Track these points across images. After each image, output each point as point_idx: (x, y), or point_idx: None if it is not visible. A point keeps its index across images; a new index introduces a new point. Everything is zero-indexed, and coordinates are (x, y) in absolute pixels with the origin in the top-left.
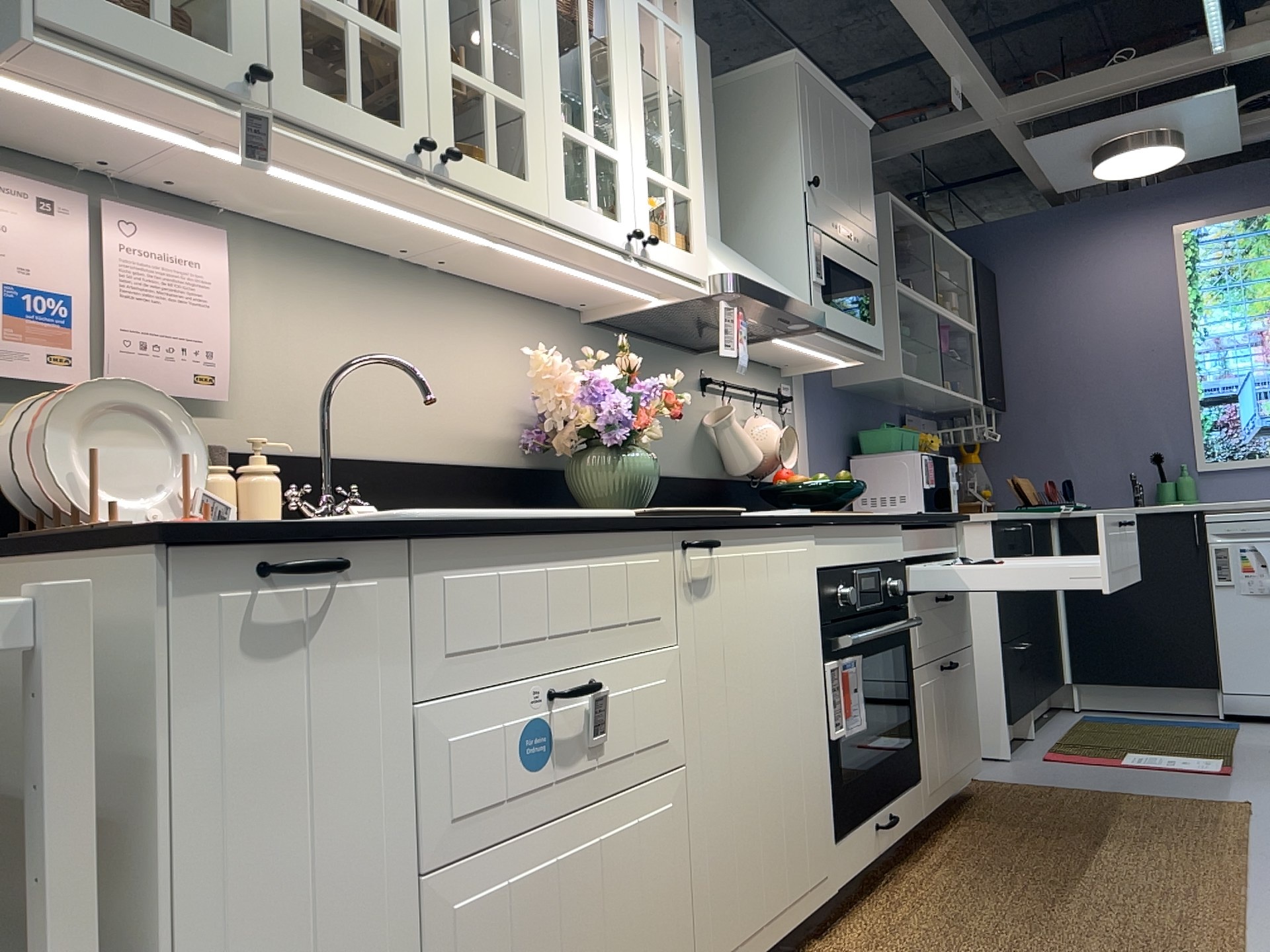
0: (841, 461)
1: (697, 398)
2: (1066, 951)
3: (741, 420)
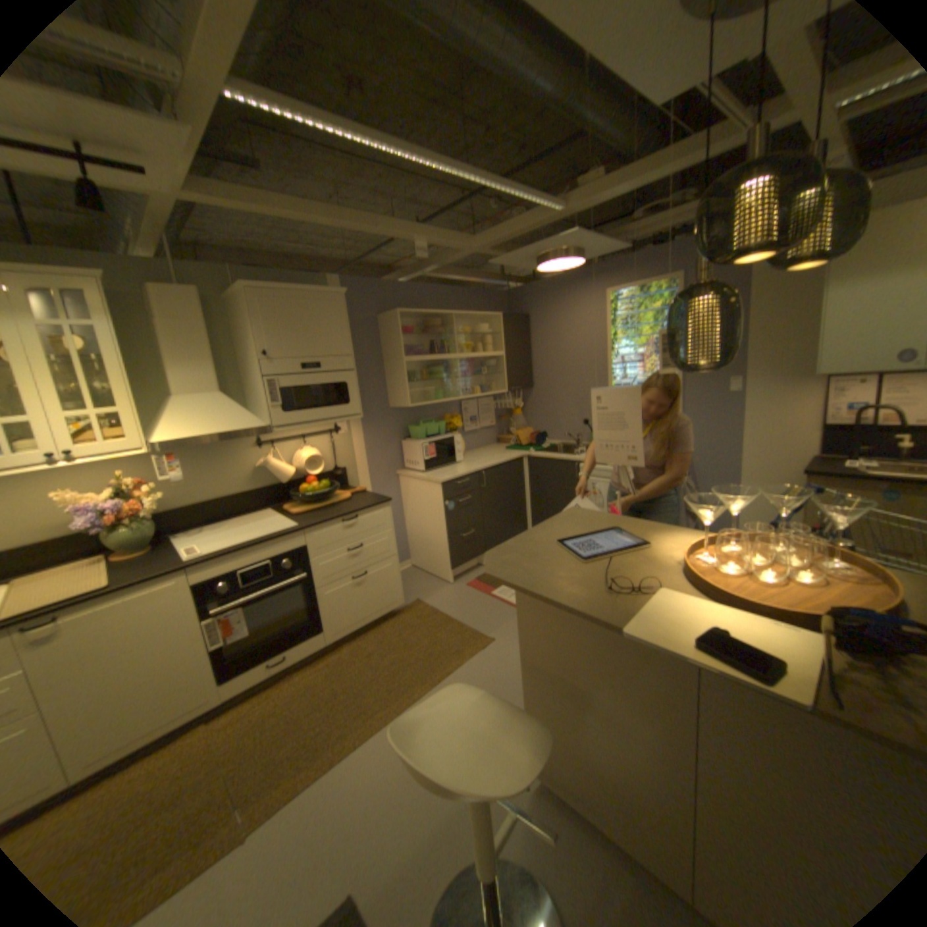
0: (394, 443)
1: (252, 452)
2: (271, 752)
3: (277, 460)
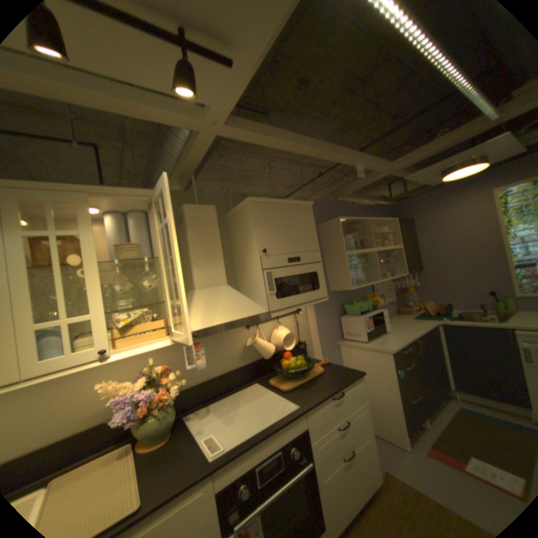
0: (334, 319)
1: (242, 333)
2: None
3: (261, 339)
